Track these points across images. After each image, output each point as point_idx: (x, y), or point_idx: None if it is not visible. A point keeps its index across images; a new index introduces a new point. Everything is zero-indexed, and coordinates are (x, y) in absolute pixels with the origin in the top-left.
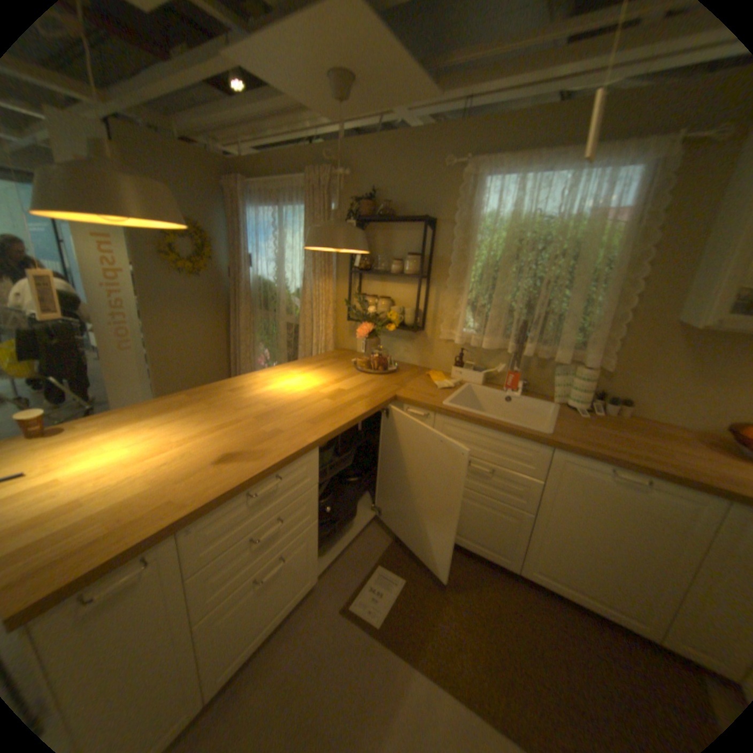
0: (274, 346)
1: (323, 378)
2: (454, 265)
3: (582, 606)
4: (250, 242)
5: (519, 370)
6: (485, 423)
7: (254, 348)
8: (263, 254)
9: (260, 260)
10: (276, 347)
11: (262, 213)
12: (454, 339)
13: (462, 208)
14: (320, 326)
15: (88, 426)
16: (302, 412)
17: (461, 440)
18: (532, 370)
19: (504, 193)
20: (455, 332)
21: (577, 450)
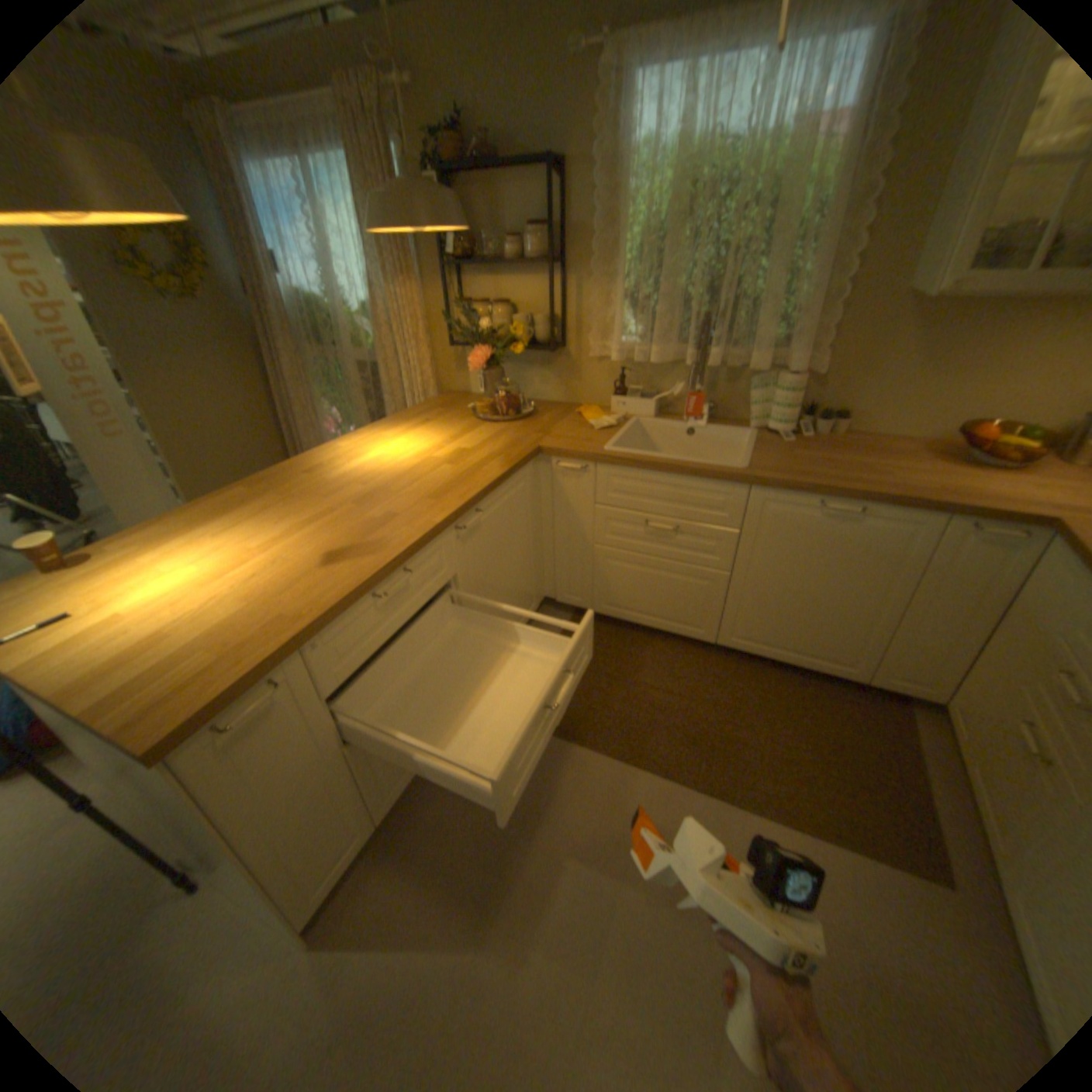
0: (344, 401)
1: (432, 438)
2: (598, 237)
3: (785, 663)
4: (264, 229)
5: (702, 389)
6: (661, 466)
7: (314, 410)
8: (292, 249)
9: (288, 261)
10: (348, 404)
11: (271, 172)
12: (609, 356)
13: (602, 134)
14: (409, 360)
15: (123, 546)
16: (416, 487)
17: (631, 494)
18: (719, 387)
19: (663, 101)
20: (609, 345)
21: (777, 482)
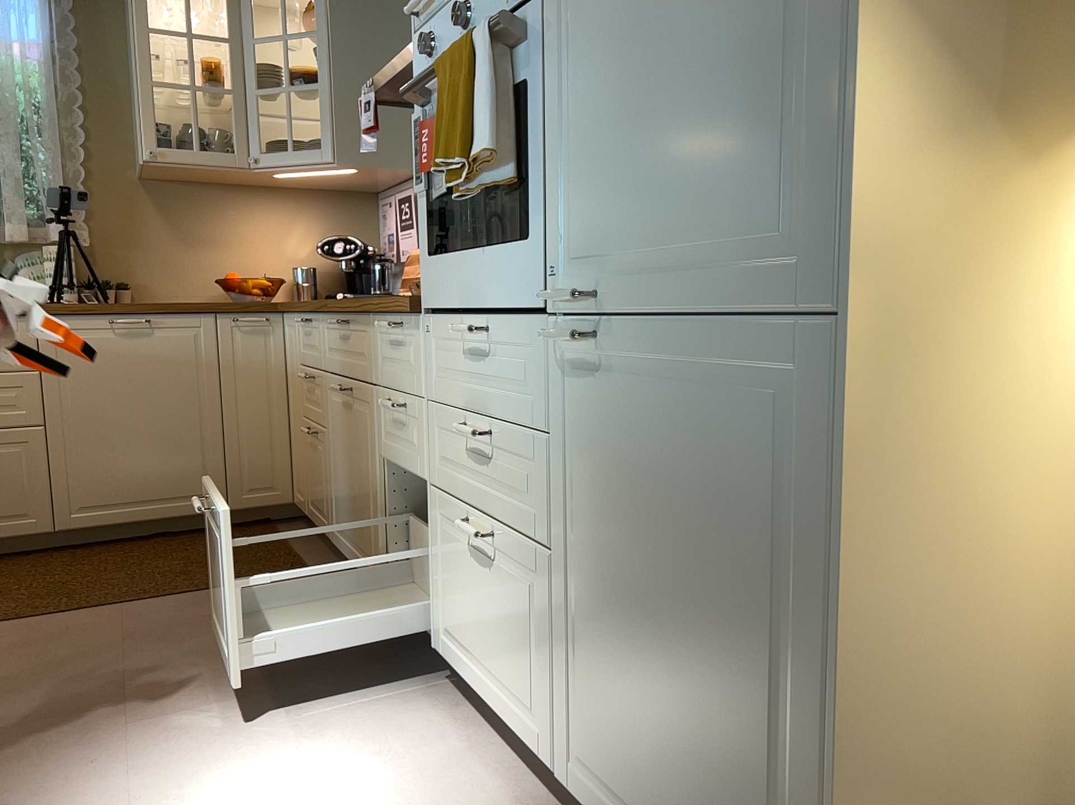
0: None
1: None
2: None
3: (141, 521)
4: None
5: None
6: None
7: None
8: None
9: None
10: None
11: None
12: None
13: None
14: None
15: None
16: None
17: None
18: None
19: None
20: None
21: (61, 308)
